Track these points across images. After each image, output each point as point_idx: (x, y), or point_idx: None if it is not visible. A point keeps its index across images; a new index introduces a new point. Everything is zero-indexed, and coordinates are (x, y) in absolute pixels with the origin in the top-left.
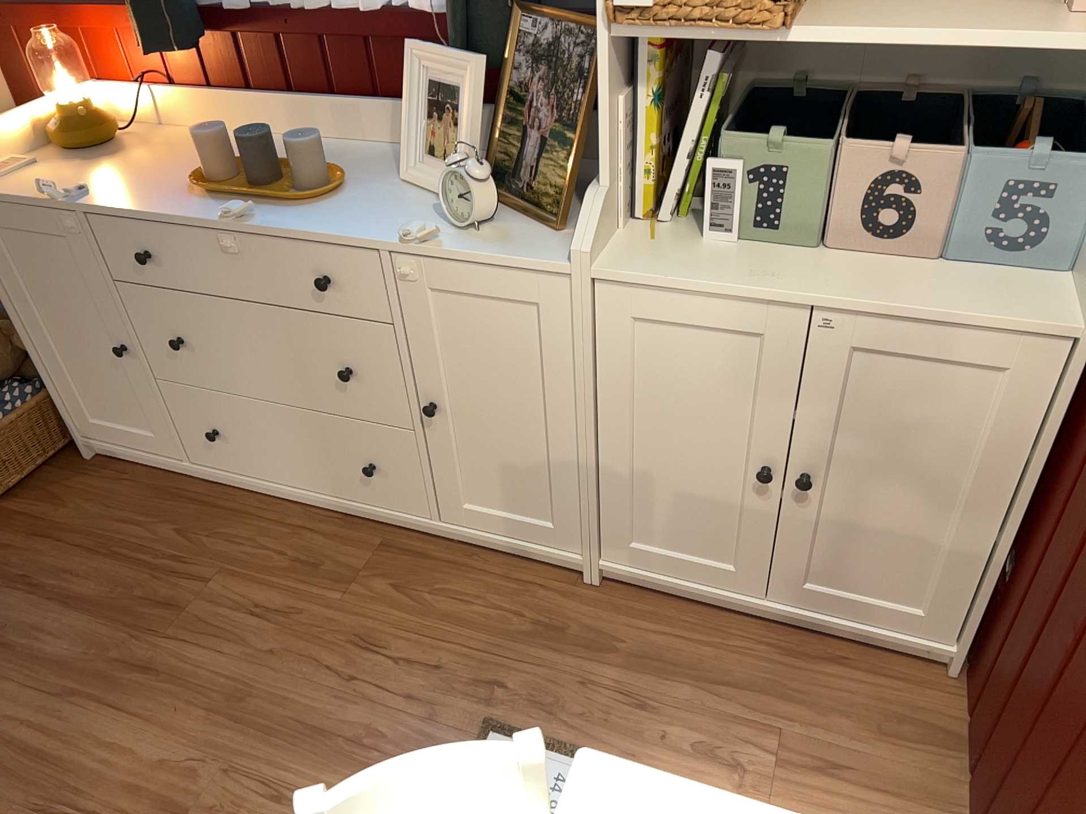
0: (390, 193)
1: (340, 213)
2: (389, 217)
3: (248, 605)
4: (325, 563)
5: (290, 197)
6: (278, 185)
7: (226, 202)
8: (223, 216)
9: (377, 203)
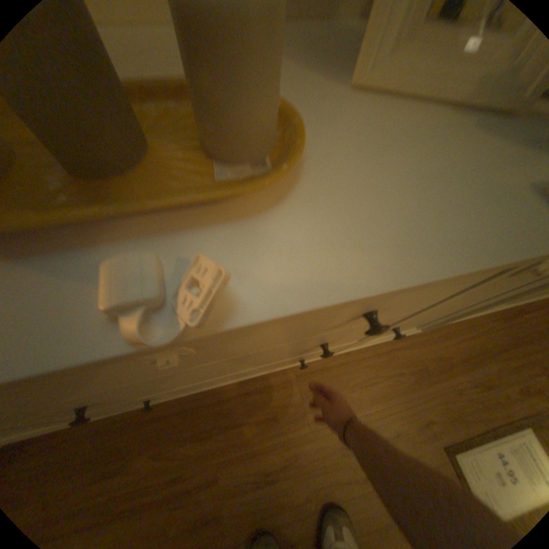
0: (375, 119)
1: (378, 194)
2: (469, 176)
3: (260, 479)
4: (277, 412)
5: (260, 191)
6: (159, 154)
7: (66, 251)
8: (157, 342)
9: (398, 150)
